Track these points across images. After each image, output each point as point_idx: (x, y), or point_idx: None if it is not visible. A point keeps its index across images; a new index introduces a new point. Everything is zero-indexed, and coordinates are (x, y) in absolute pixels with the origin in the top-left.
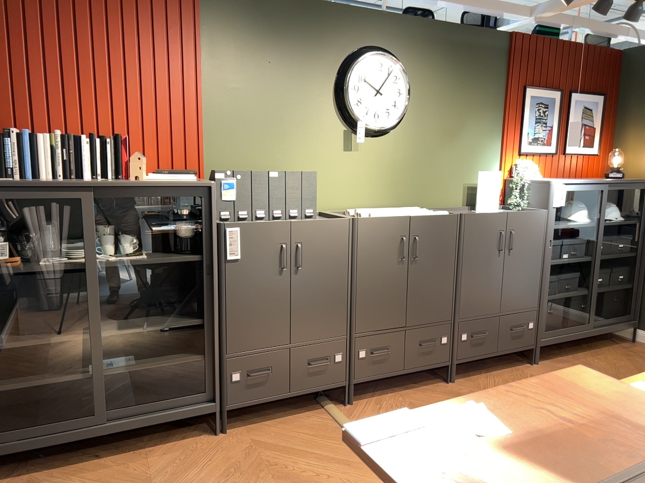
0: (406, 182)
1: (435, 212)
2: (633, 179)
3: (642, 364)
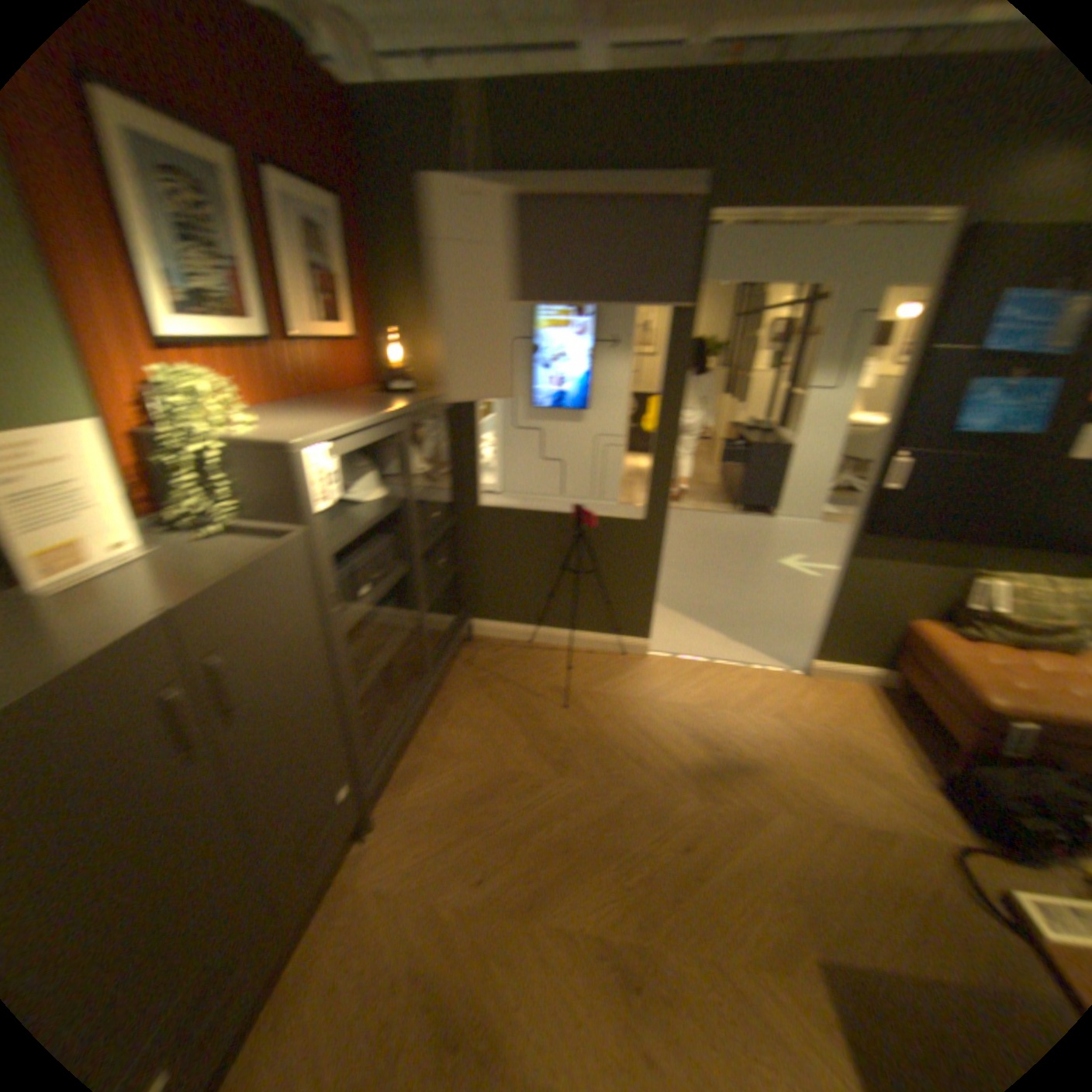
0: None
1: None
2: (427, 387)
3: (511, 697)
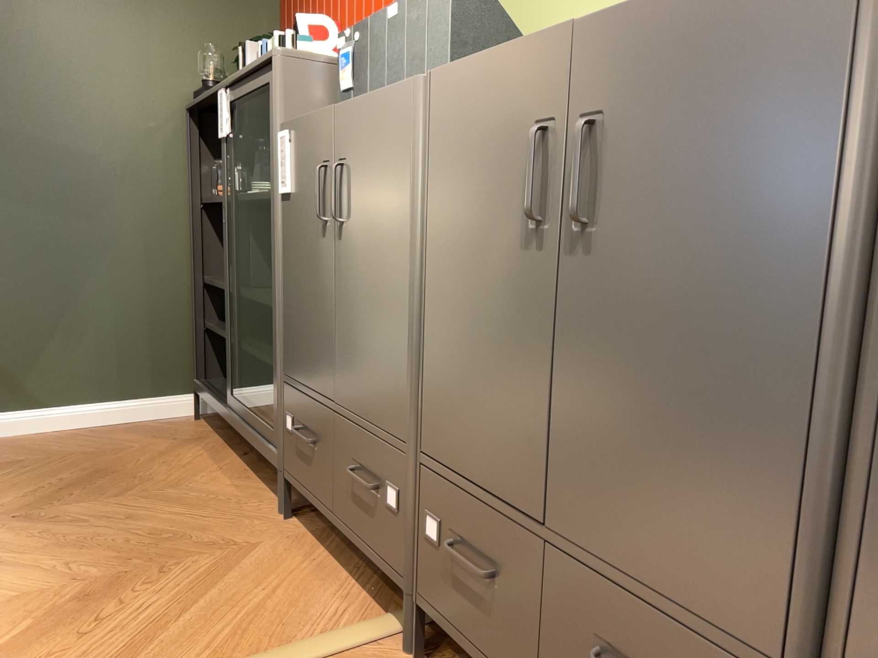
0: None
1: None
2: None
3: None
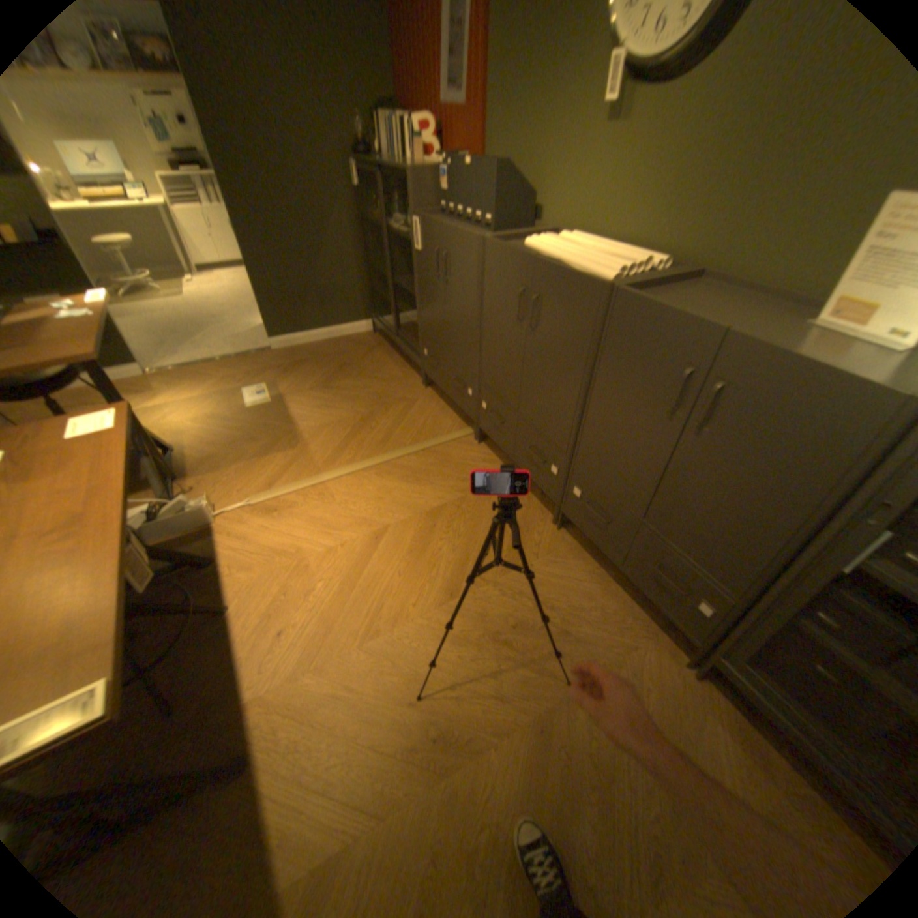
0: (698, 200)
1: (597, 267)
2: None
3: None
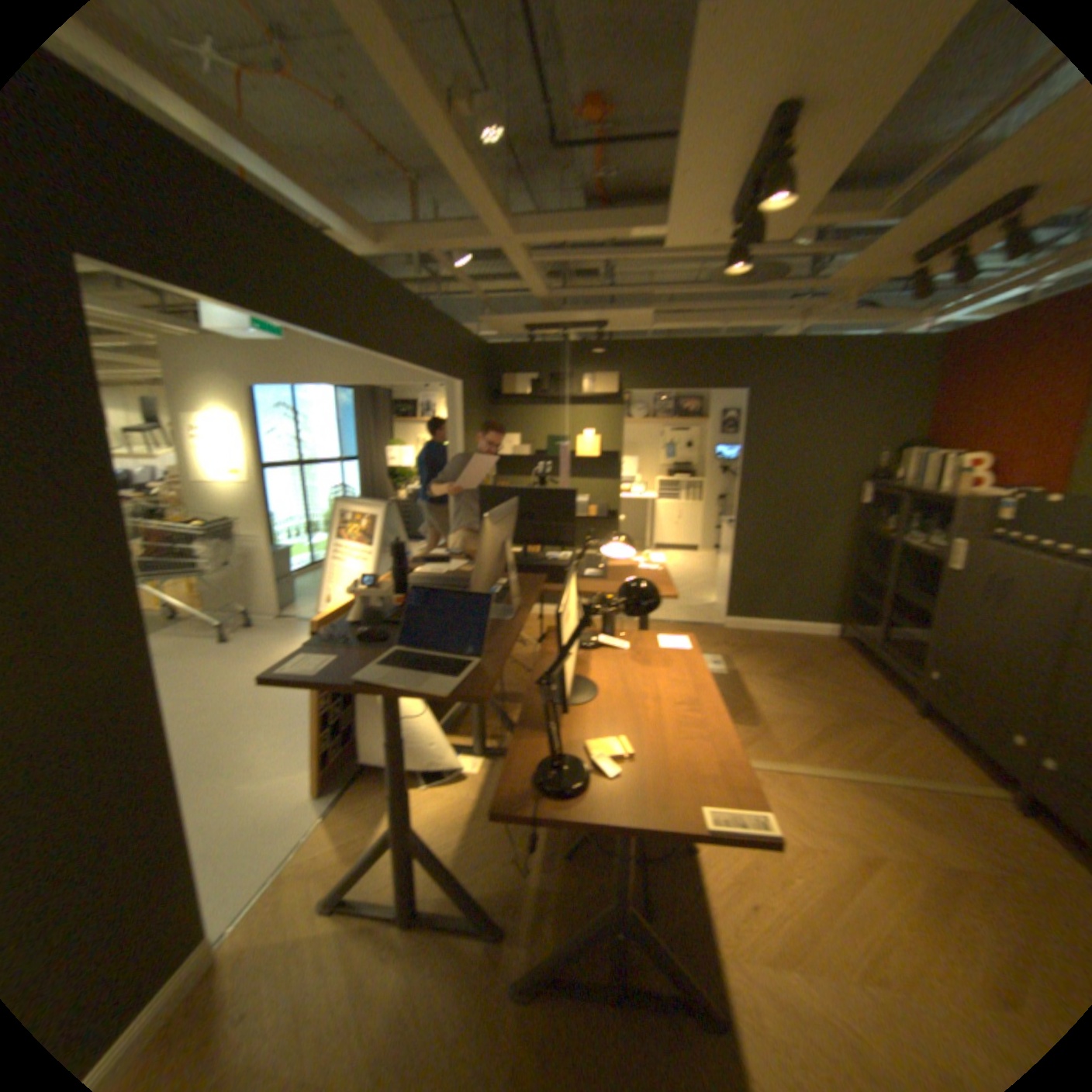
0: None
1: None
2: None
3: None
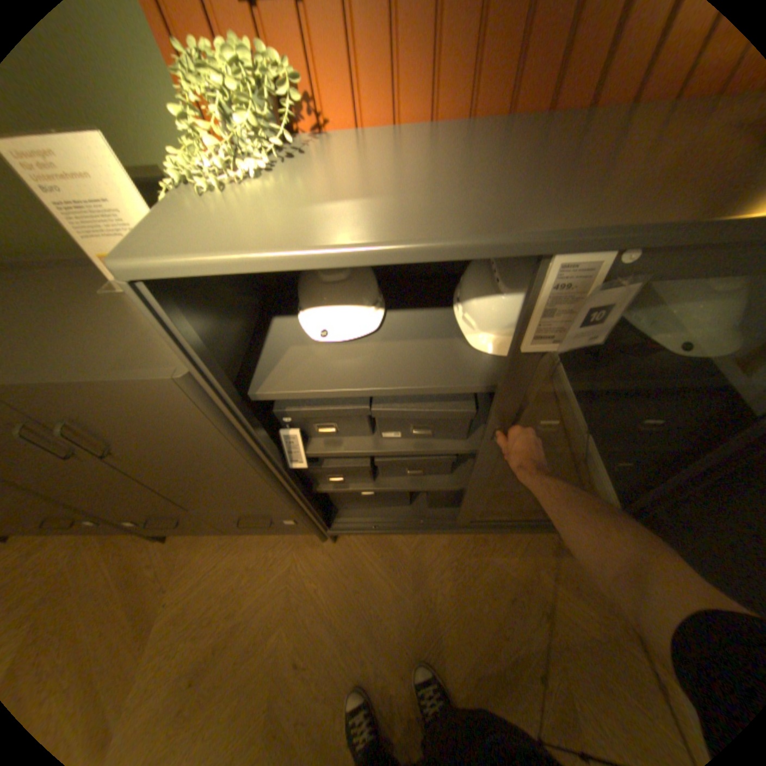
0: None
1: None
2: None
3: (524, 632)
